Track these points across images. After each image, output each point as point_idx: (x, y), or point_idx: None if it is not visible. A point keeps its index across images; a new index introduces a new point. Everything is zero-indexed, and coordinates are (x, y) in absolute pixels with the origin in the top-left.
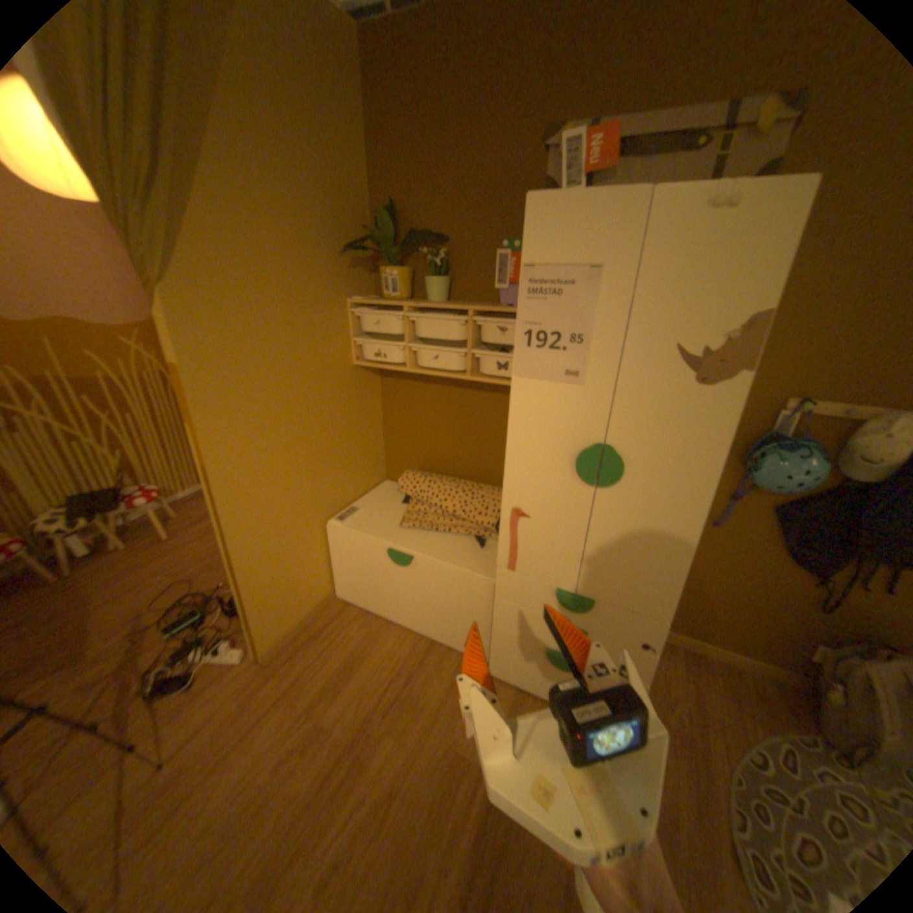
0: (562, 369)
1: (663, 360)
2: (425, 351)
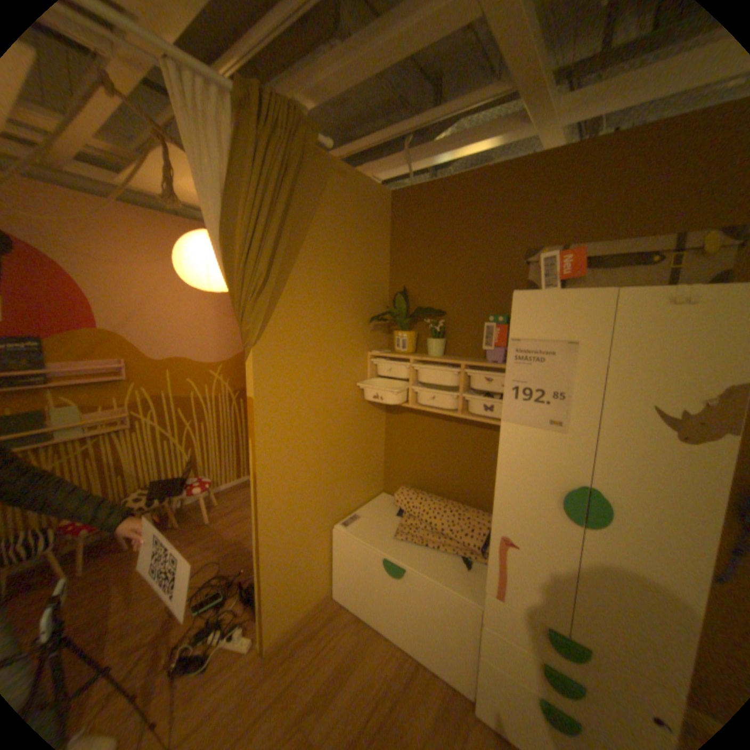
0: (548, 419)
1: (644, 419)
2: (425, 392)
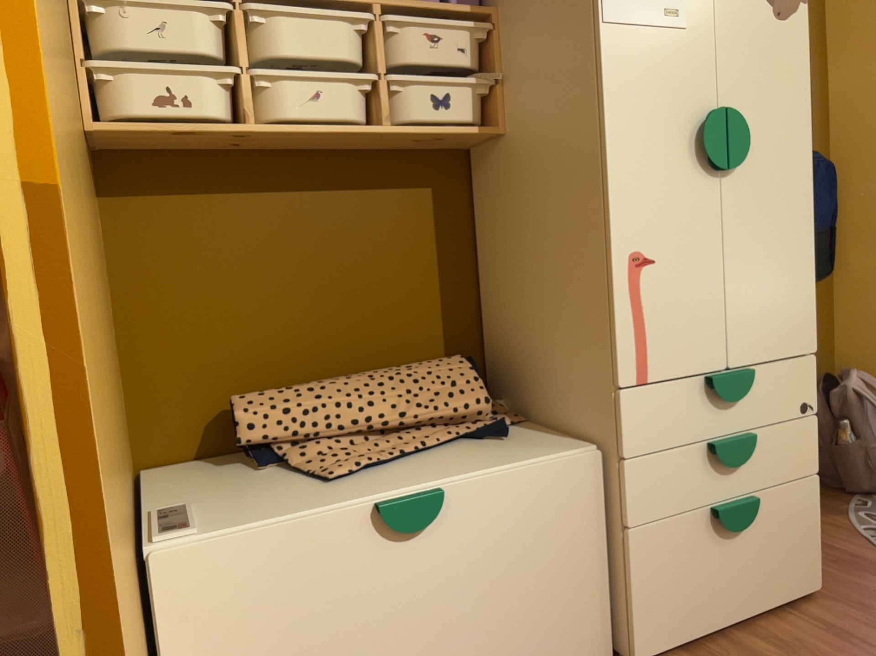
0: (661, 7)
1: None
2: (293, 82)
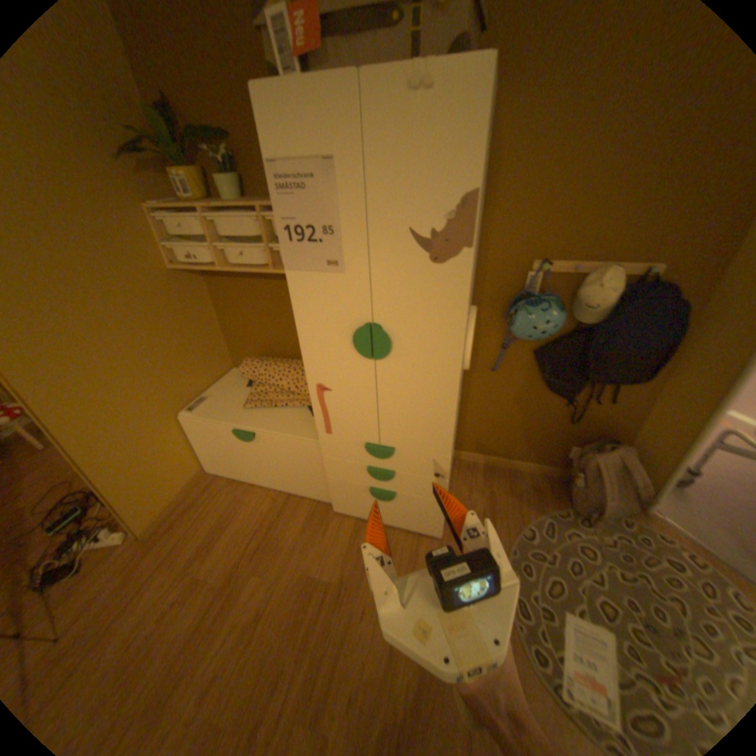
0: (324, 261)
1: (402, 245)
2: (228, 250)
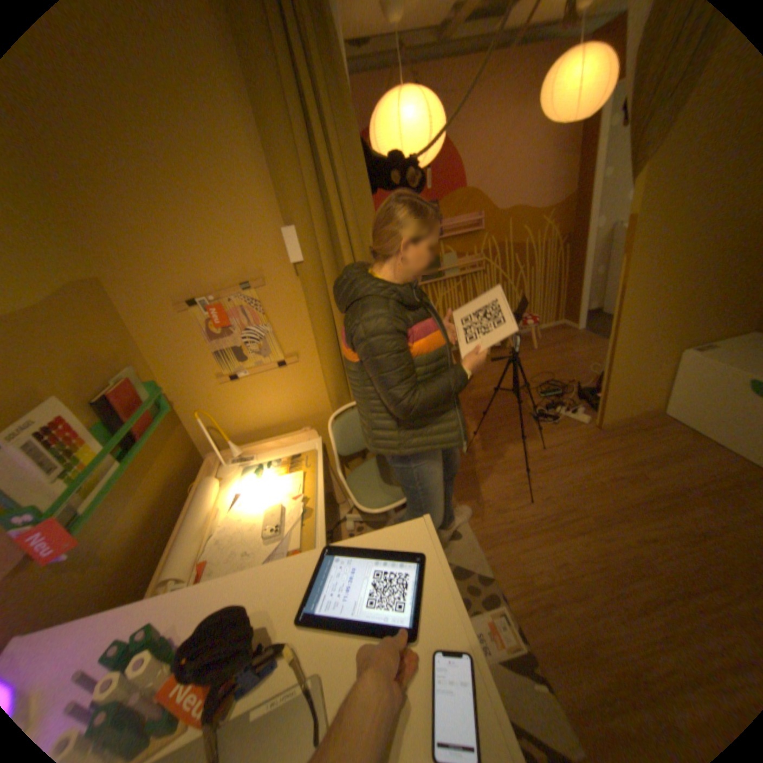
0: None
1: None
2: None
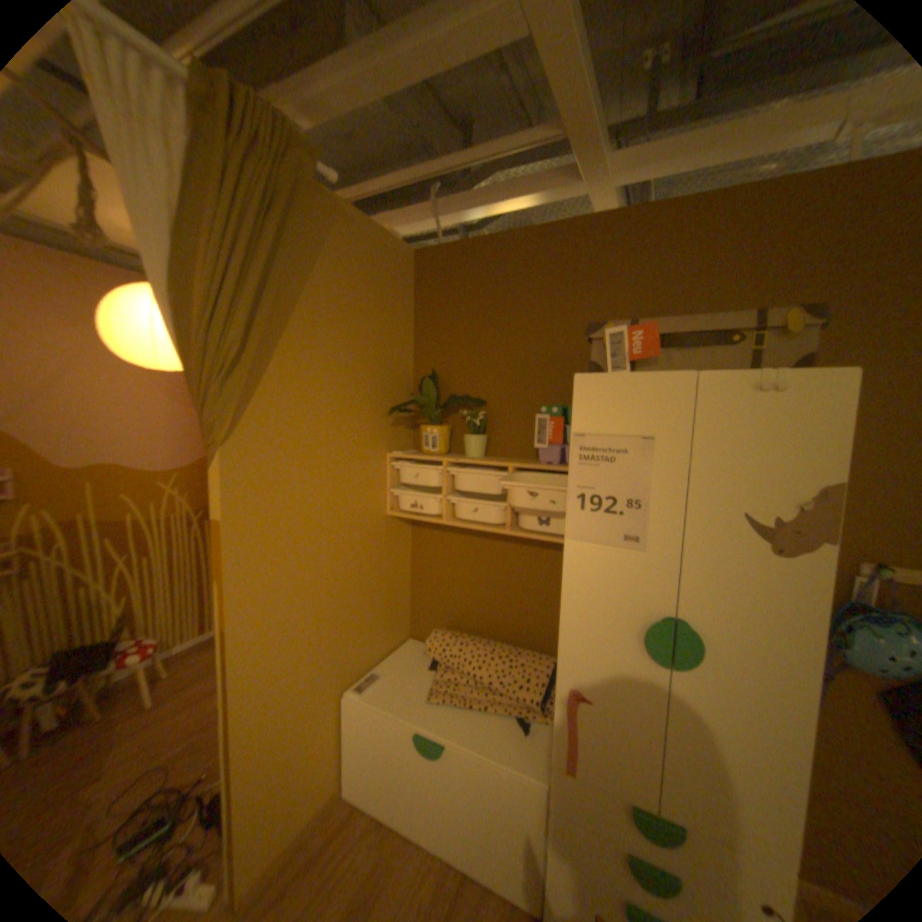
0: (621, 534)
1: (733, 529)
2: (463, 503)
